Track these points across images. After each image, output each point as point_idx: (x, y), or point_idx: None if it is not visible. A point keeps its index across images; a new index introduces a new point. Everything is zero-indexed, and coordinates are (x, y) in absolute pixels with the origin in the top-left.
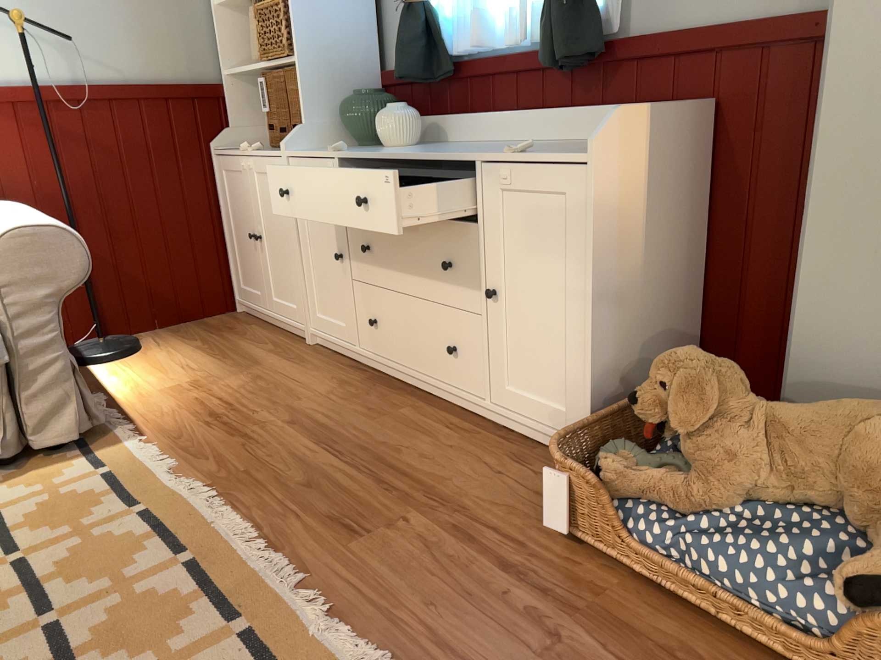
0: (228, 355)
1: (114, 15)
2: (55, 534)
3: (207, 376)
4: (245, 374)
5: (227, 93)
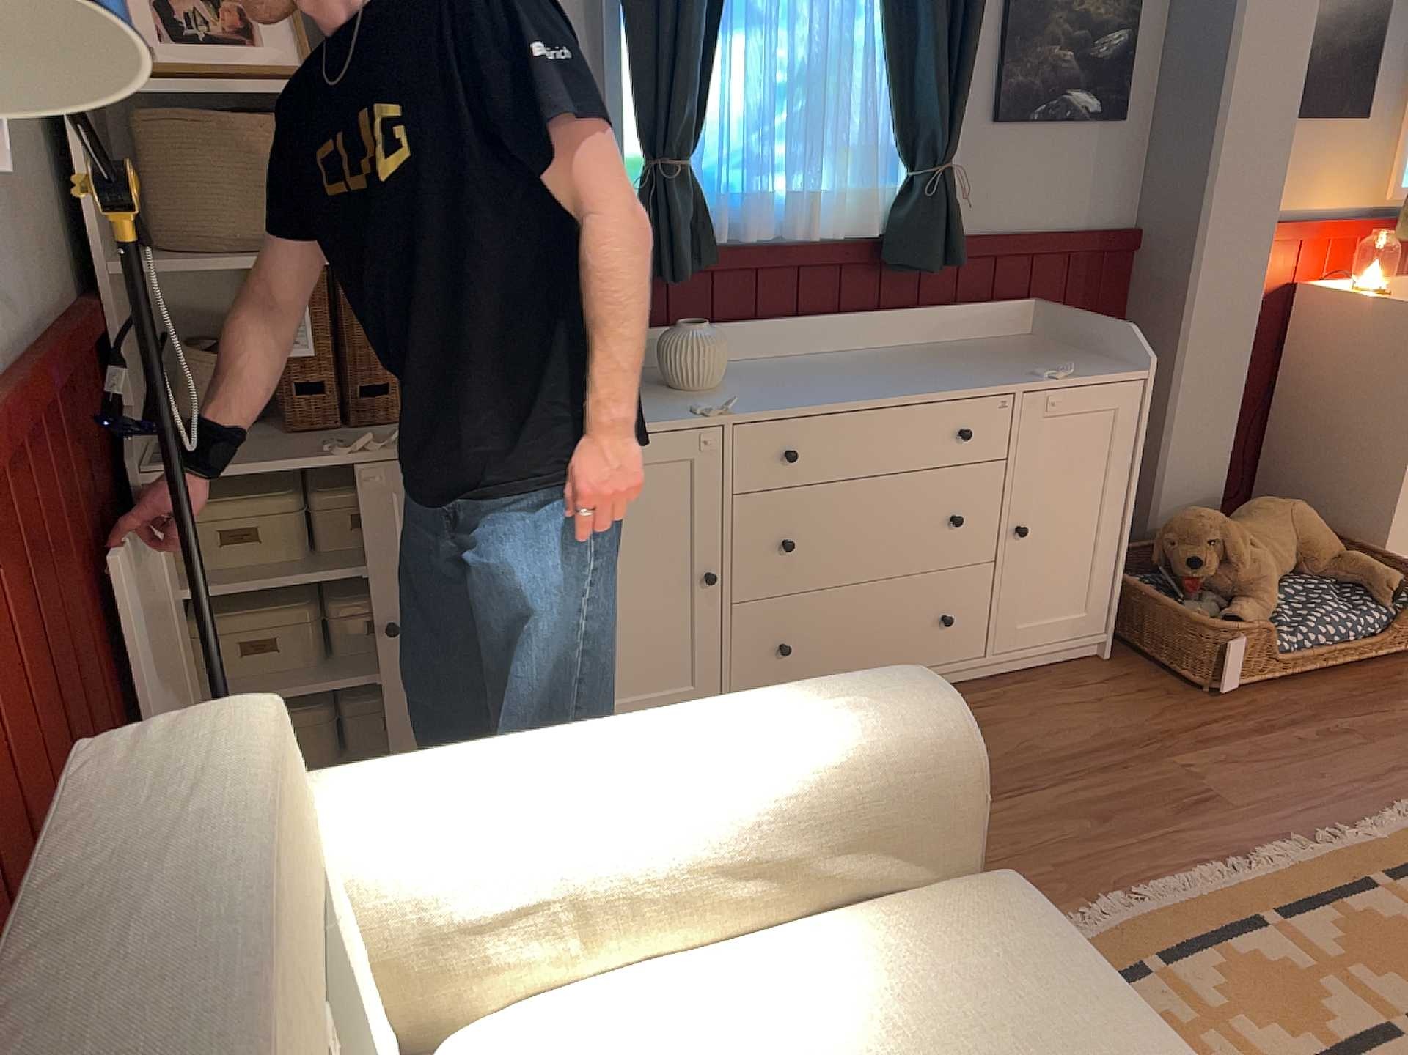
0: None
1: None
2: (1218, 1051)
3: None
4: None
5: (112, 315)
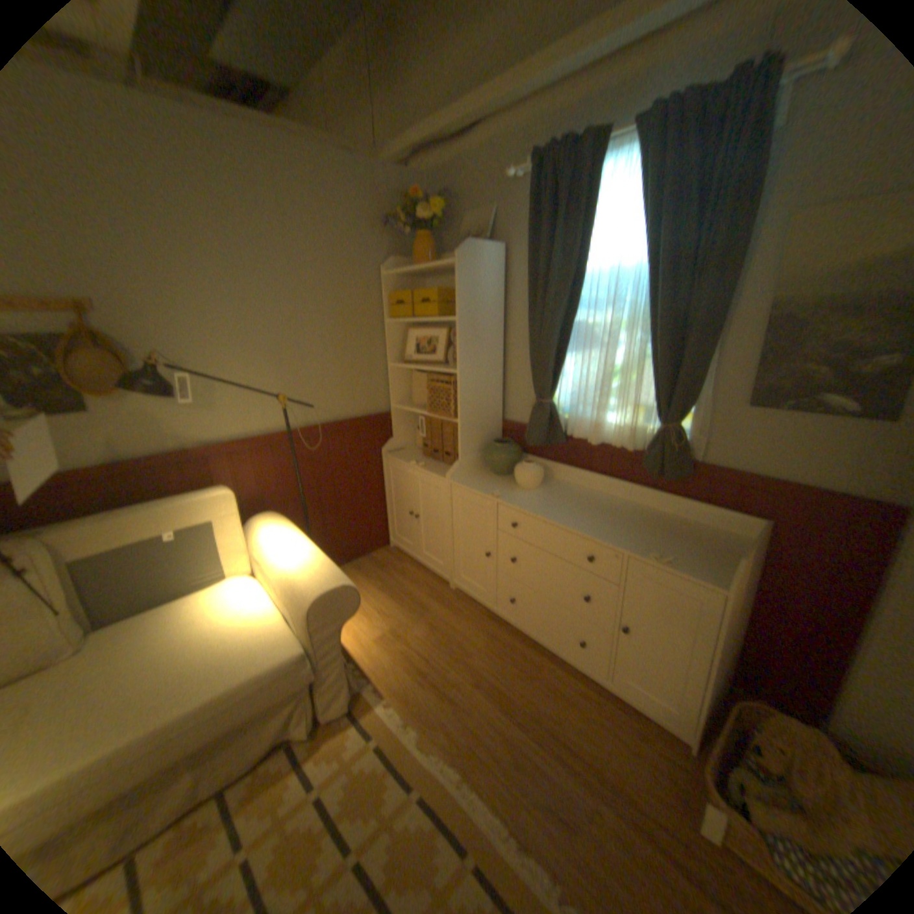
0: (403, 598)
1: (330, 376)
2: (368, 829)
3: (398, 624)
4: (423, 623)
5: (392, 415)
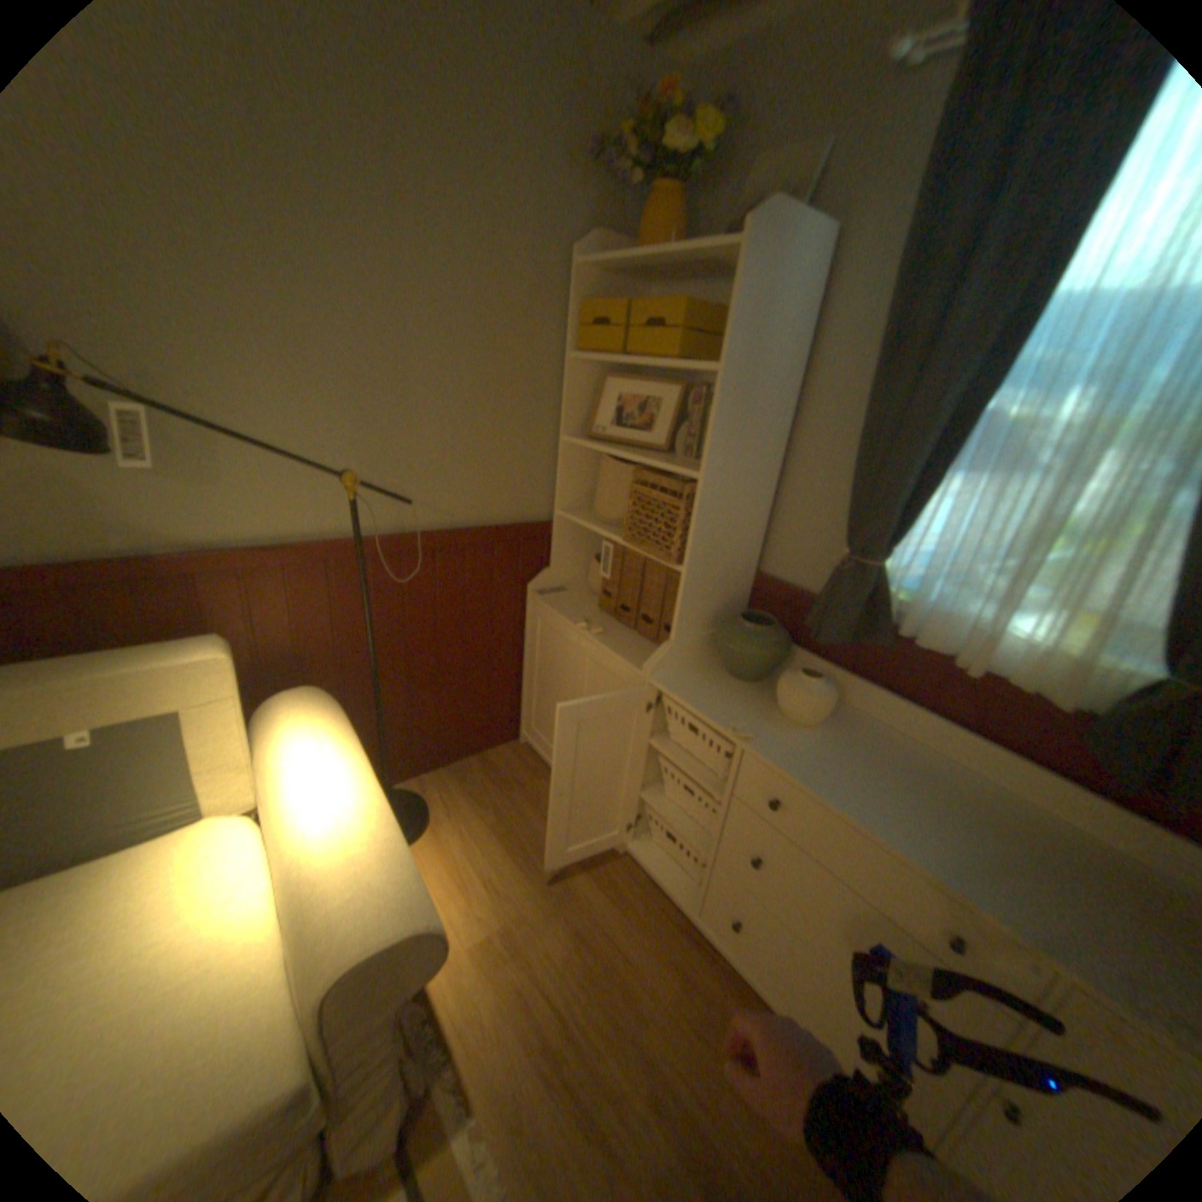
0: (531, 860)
1: (452, 448)
2: None
3: (518, 918)
4: (563, 925)
5: (555, 530)
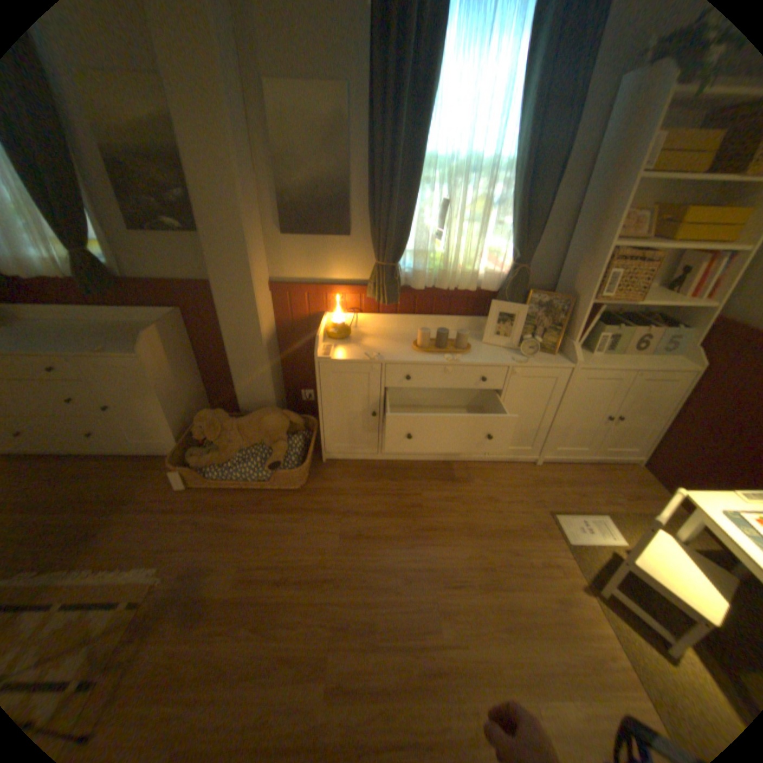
0: None
1: None
2: None
3: None
4: None
5: None
